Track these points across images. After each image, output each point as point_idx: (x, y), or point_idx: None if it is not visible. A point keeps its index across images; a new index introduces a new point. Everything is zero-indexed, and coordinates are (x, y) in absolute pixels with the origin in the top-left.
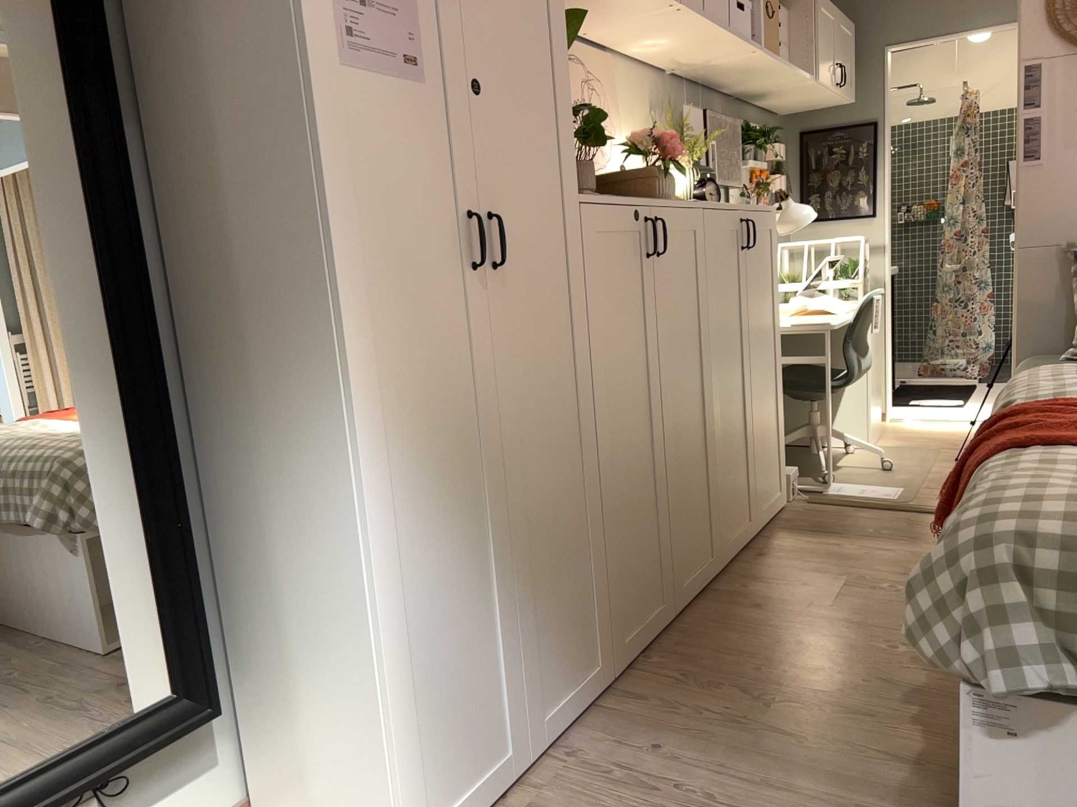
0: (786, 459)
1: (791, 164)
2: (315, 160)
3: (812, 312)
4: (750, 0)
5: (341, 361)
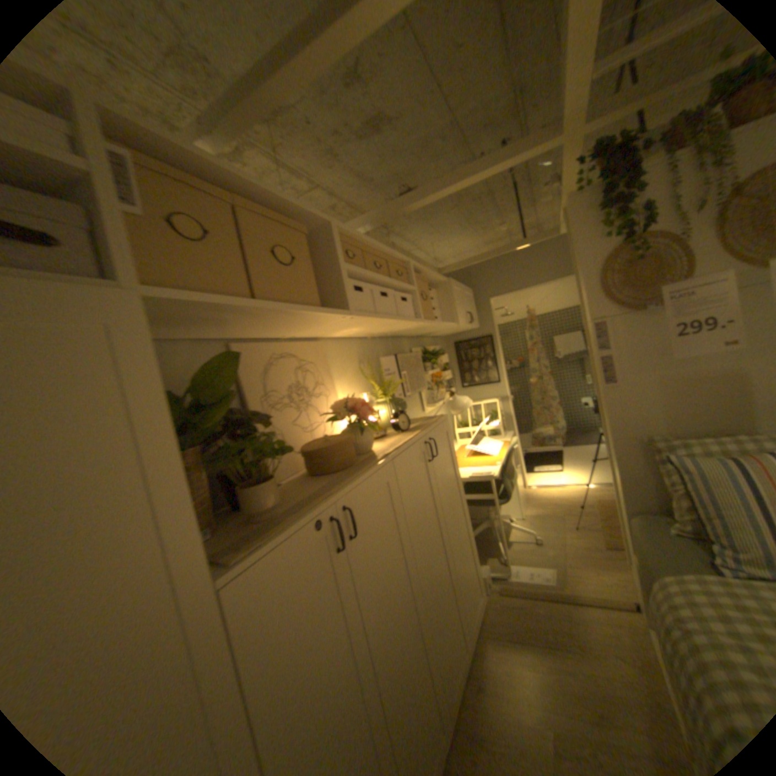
0: (480, 571)
1: (452, 358)
2: None
3: (478, 453)
4: (410, 292)
5: None
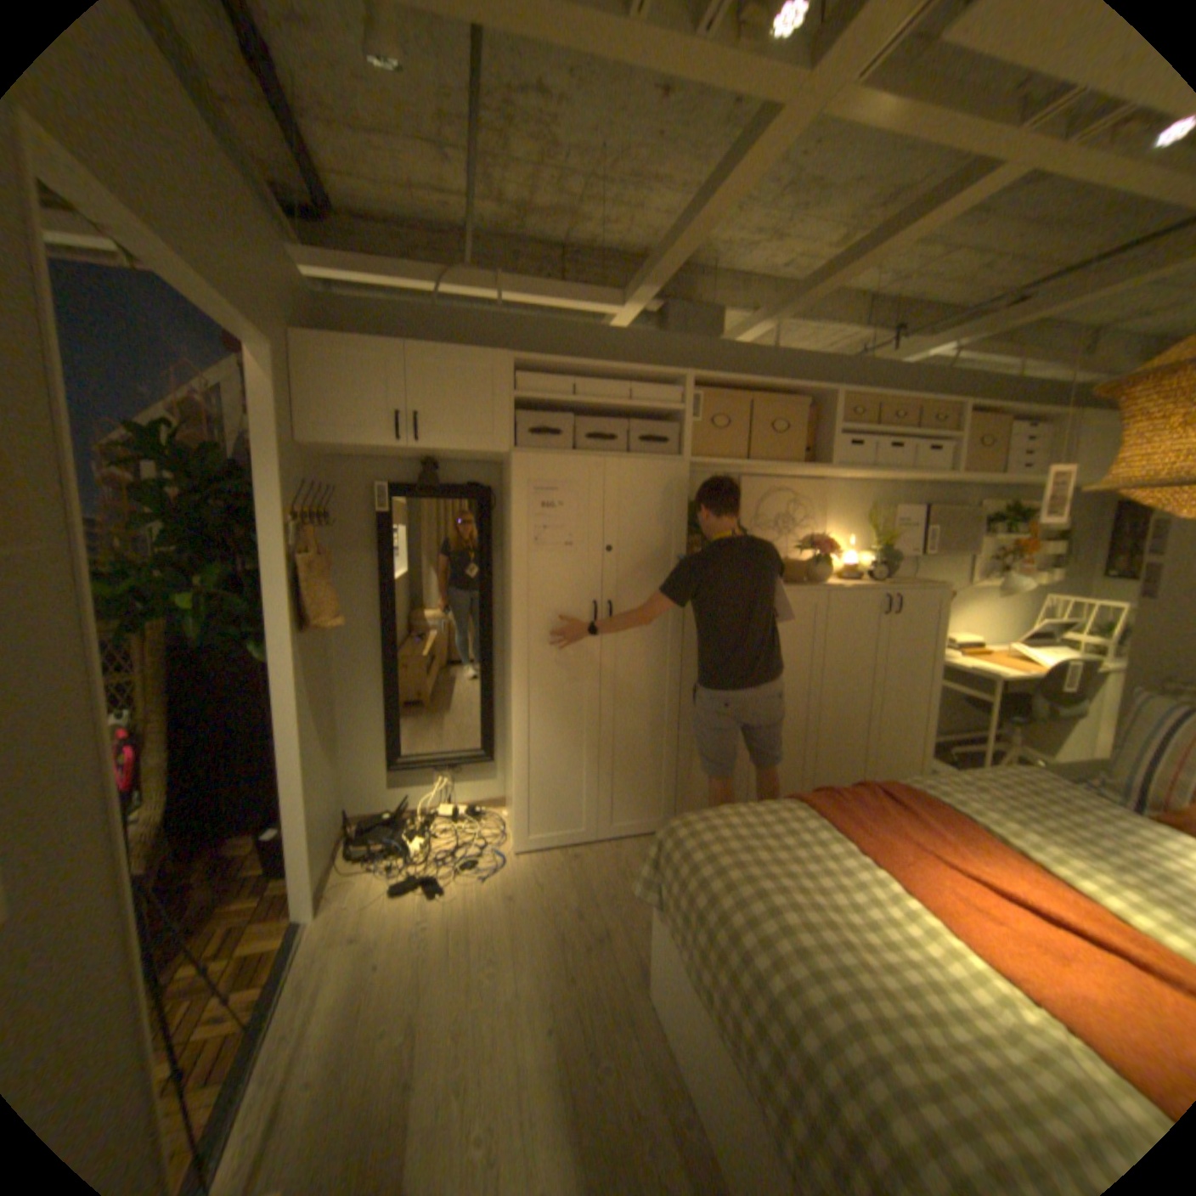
0: (931, 761)
1: (1105, 527)
2: (514, 588)
3: (1030, 660)
4: (954, 440)
5: (514, 657)
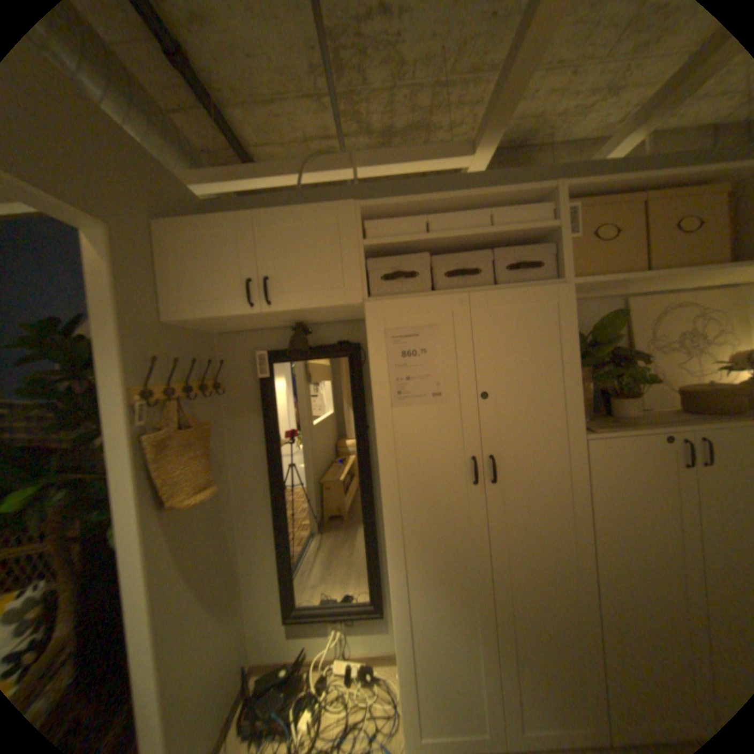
0: None
1: None
2: (379, 448)
3: None
4: None
5: (386, 525)
